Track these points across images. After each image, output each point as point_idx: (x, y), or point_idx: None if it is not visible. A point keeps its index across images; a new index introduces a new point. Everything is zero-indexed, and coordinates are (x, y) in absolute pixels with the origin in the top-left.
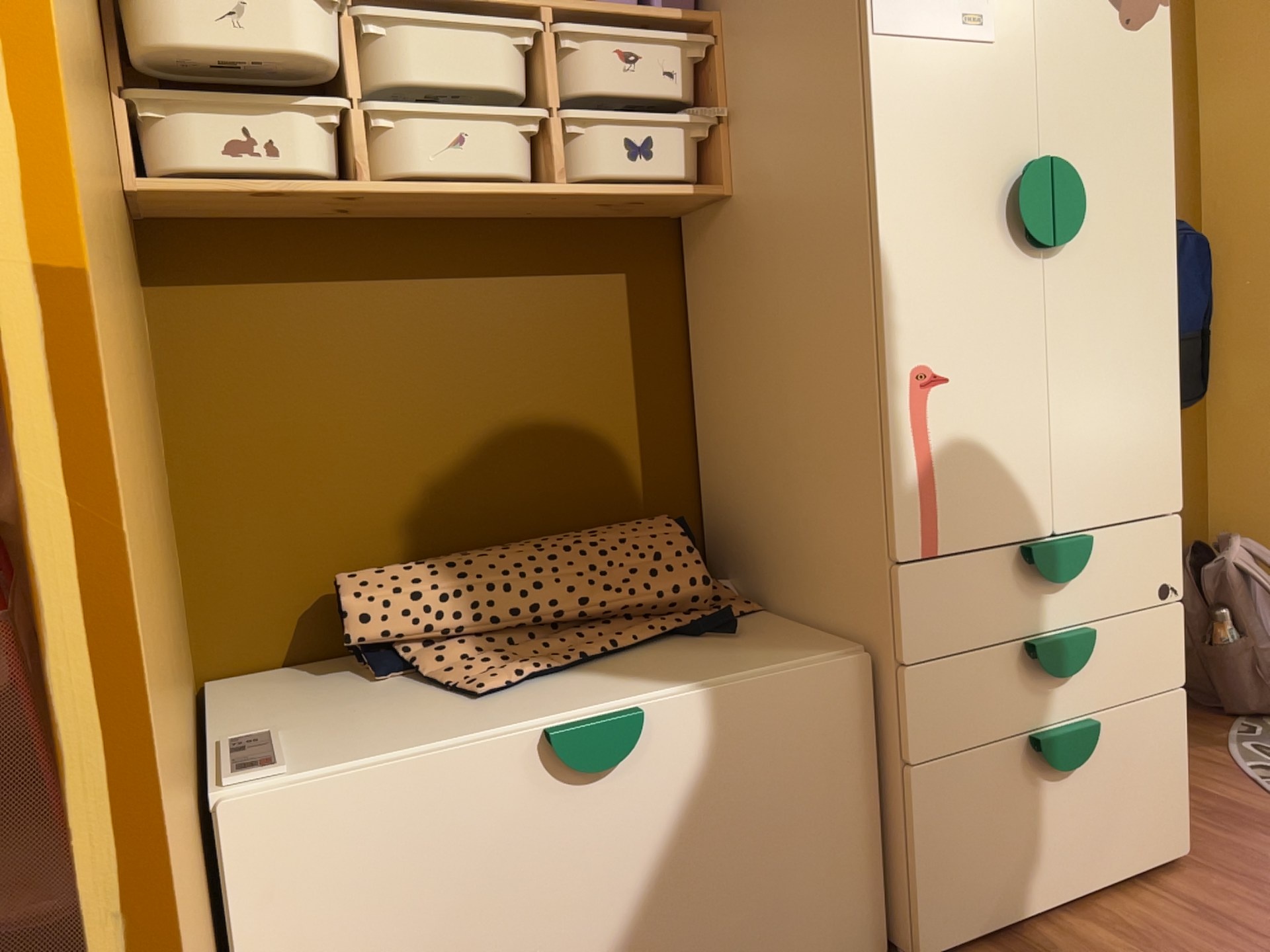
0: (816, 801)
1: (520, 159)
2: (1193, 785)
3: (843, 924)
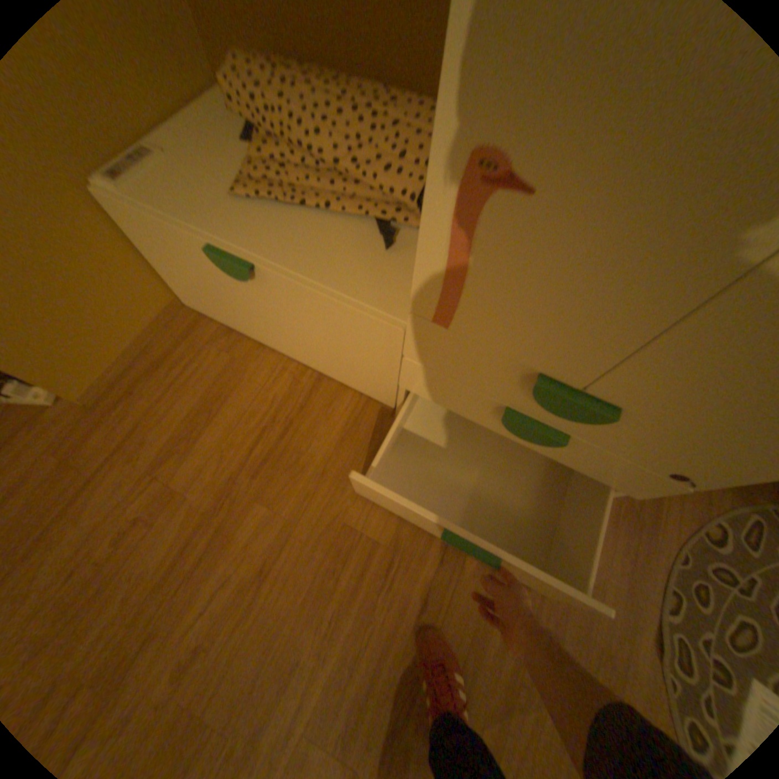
0: (360, 354)
1: None
2: None
3: (372, 388)
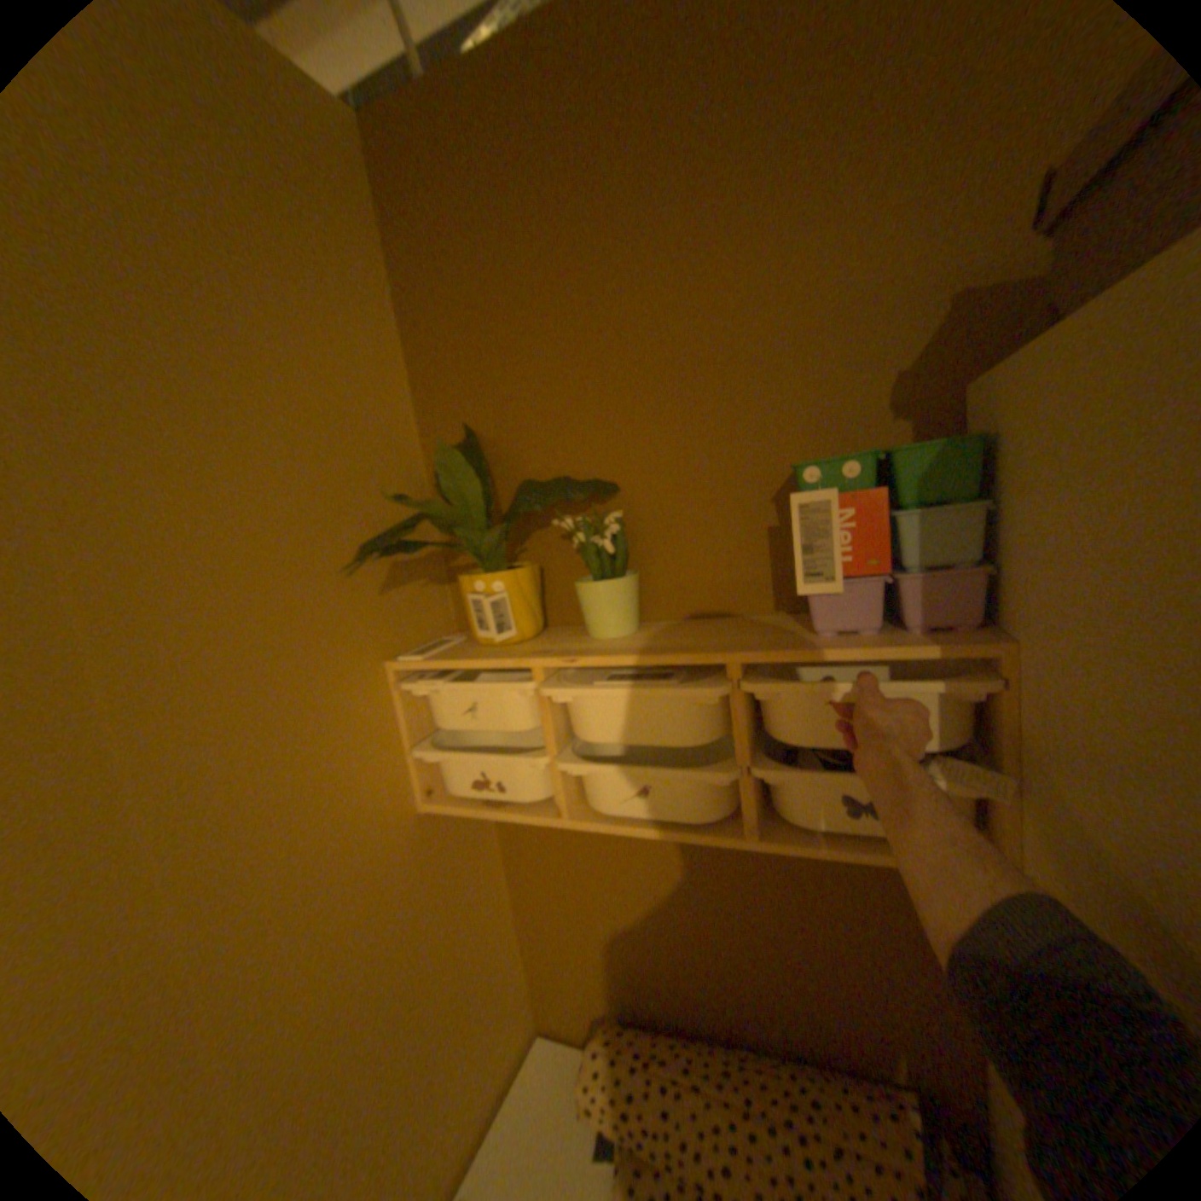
0: None
1: (706, 806)
2: None
3: None
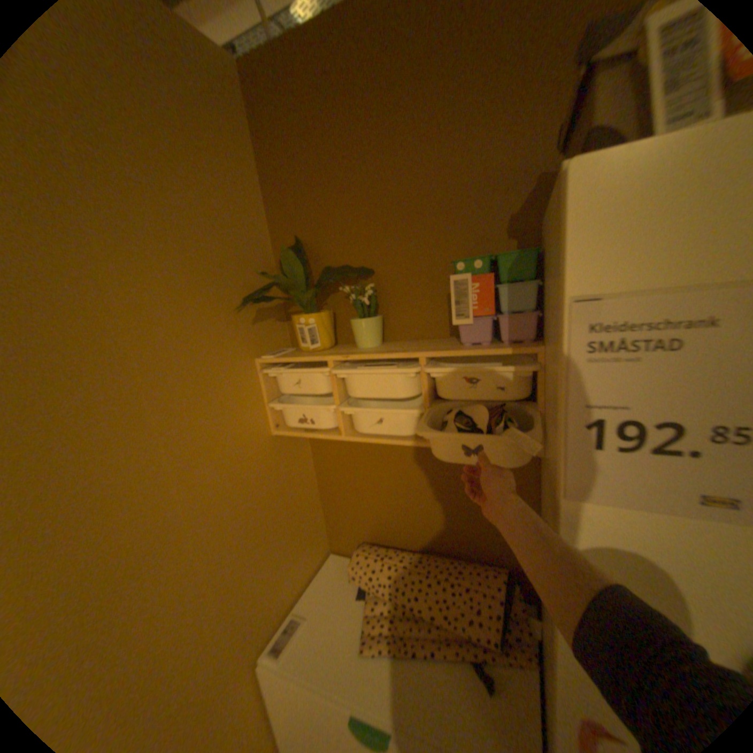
0: None
1: (409, 428)
2: None
3: None
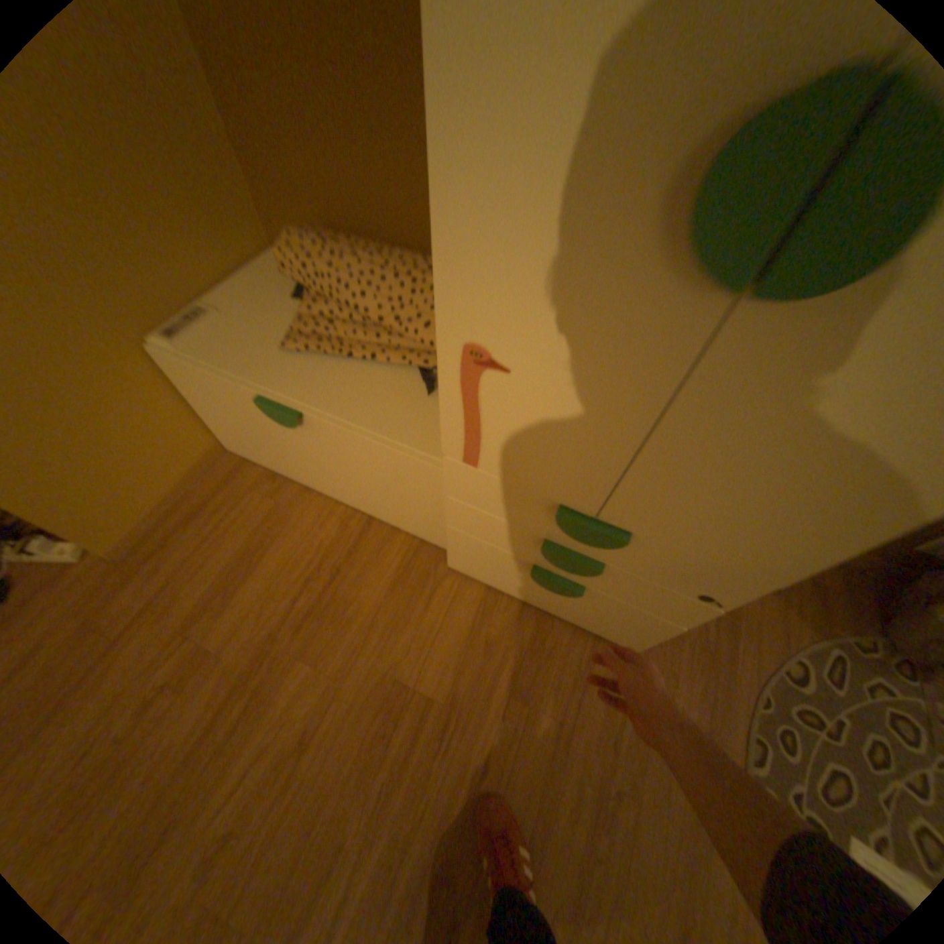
0: (408, 495)
1: None
2: (732, 633)
3: (424, 531)
